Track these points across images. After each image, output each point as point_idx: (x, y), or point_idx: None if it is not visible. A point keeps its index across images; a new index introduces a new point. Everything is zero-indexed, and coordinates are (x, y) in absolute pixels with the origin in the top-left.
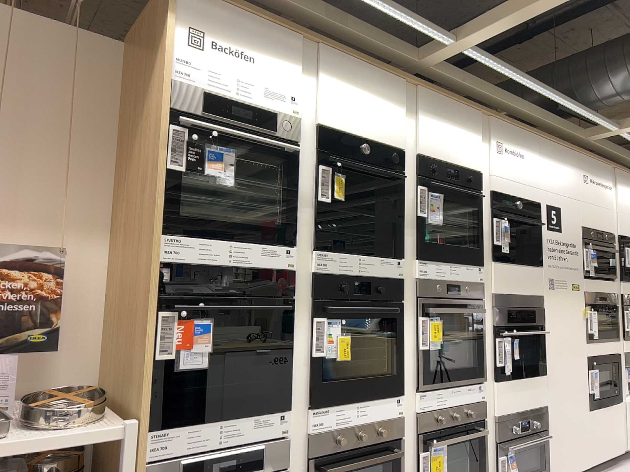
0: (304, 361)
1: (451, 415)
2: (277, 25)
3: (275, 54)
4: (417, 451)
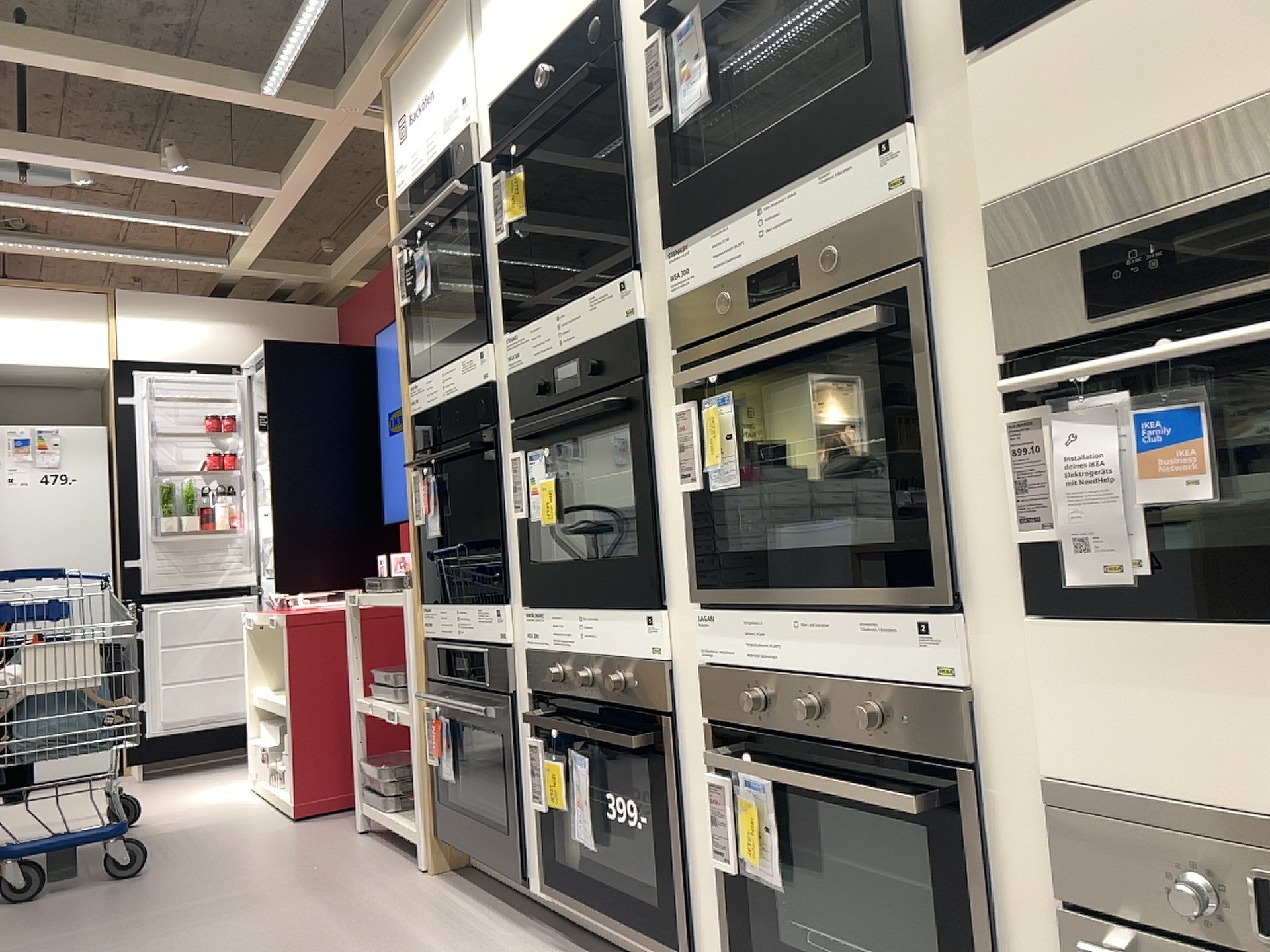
0: (517, 526)
1: (799, 701)
2: (438, 10)
3: (443, 57)
4: (713, 770)
